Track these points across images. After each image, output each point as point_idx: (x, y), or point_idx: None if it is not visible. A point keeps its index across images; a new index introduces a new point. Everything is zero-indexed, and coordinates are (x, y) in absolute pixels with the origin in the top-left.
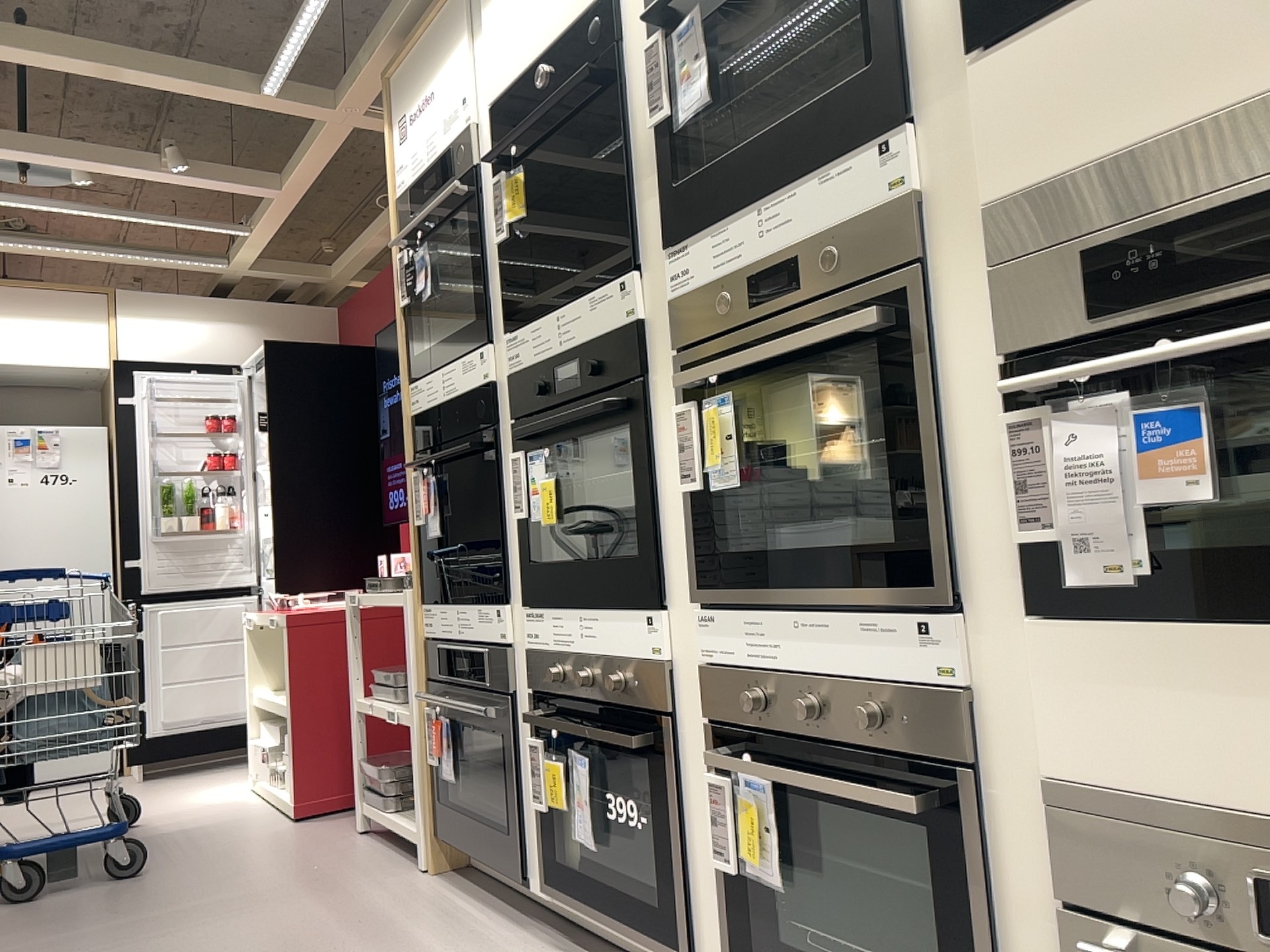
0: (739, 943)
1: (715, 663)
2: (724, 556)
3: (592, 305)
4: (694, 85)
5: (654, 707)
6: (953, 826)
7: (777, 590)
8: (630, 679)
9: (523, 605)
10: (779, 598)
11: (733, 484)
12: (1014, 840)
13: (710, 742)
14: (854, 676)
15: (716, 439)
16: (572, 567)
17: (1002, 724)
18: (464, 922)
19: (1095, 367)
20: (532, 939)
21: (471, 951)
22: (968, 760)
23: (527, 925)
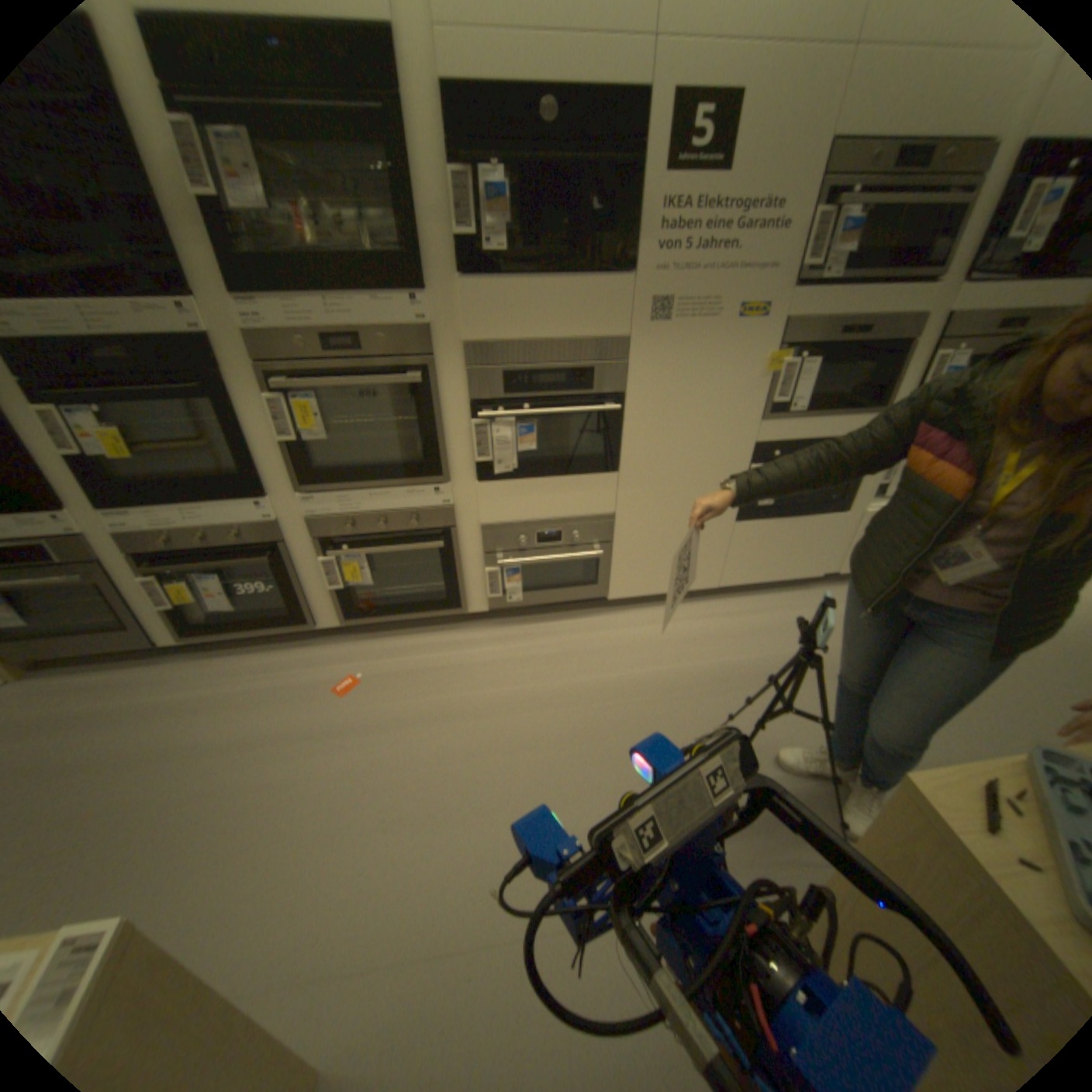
0: (344, 610)
1: (315, 517)
2: (315, 472)
3: (137, 314)
4: (248, 191)
5: (268, 542)
6: (451, 547)
7: (357, 484)
8: (244, 534)
9: (89, 510)
10: (358, 488)
11: (320, 440)
12: (466, 543)
13: (314, 548)
14: (401, 510)
15: (309, 420)
16: (140, 480)
17: (463, 514)
18: (110, 687)
19: (511, 416)
20: (177, 667)
21: (149, 693)
22: (452, 527)
23: (158, 664)
